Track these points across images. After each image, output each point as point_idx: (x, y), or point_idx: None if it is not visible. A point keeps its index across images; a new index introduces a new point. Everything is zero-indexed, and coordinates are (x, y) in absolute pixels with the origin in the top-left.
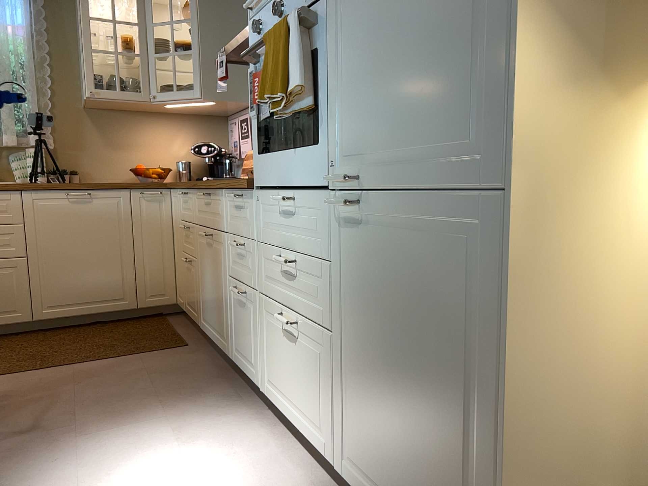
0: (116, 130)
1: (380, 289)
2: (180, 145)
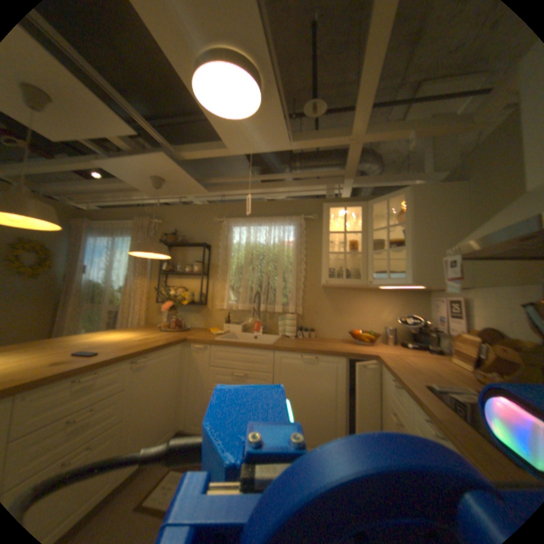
0: (342, 303)
1: None
2: (388, 315)
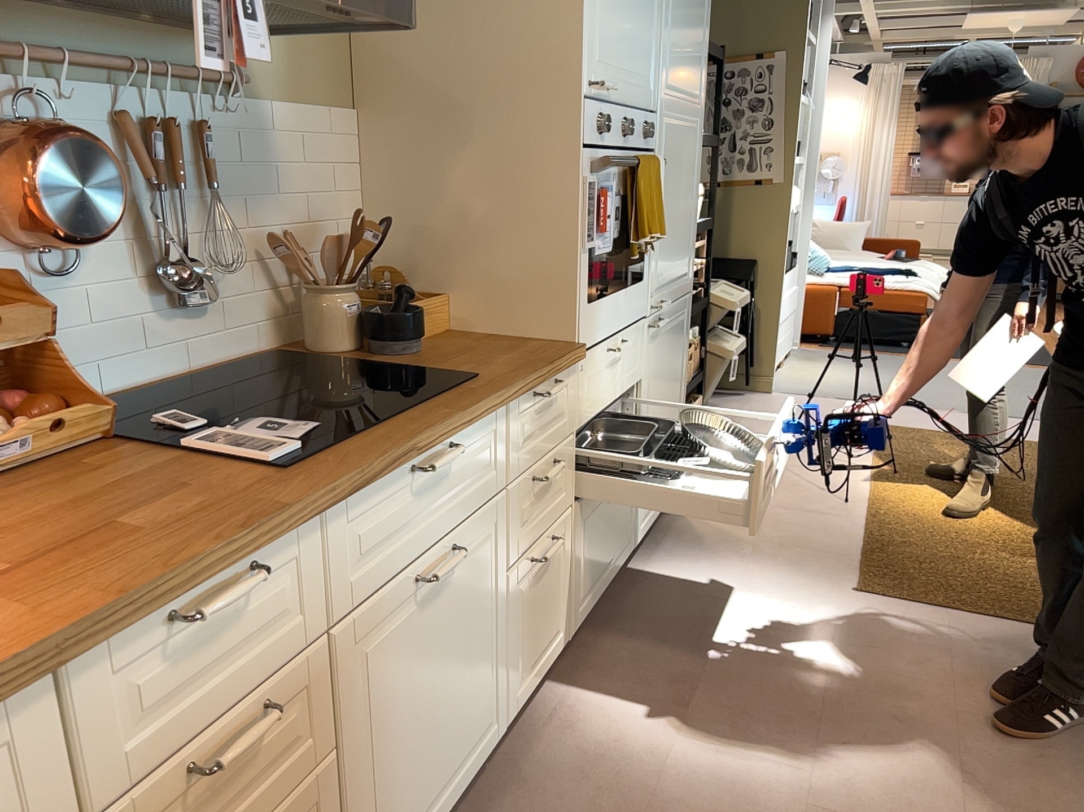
0: None
1: (661, 370)
2: None
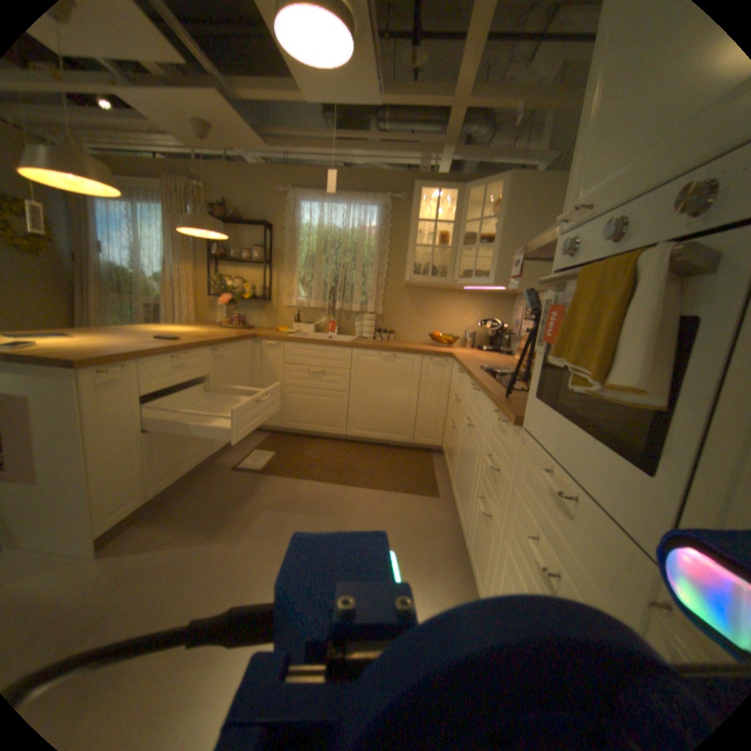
0: (424, 304)
1: None
2: (470, 318)
